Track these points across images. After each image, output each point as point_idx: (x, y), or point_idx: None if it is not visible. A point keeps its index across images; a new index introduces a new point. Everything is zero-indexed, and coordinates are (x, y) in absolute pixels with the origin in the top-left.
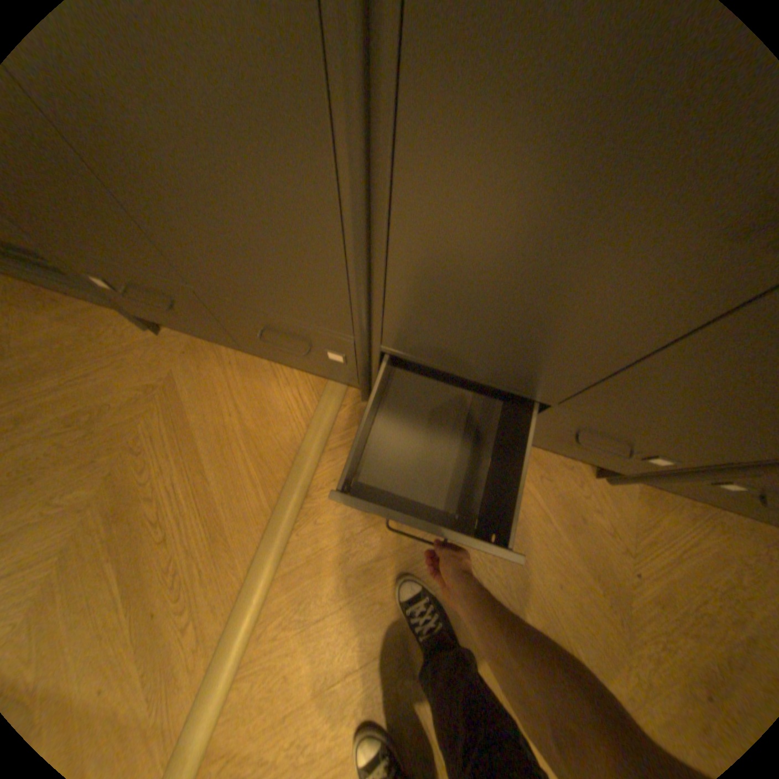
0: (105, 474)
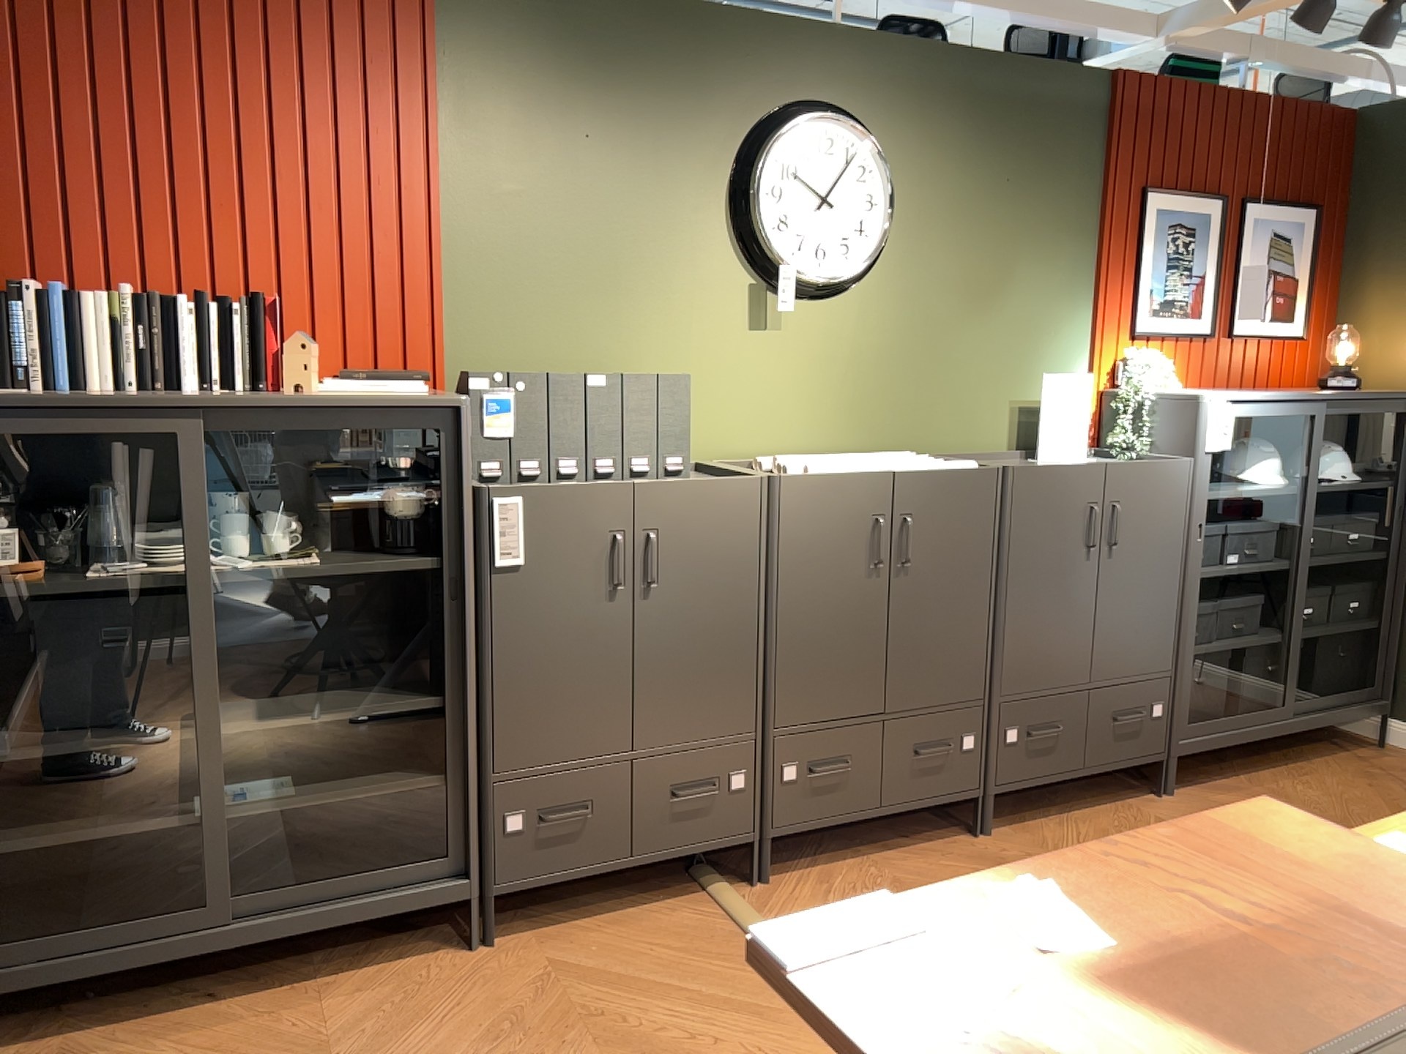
0: (587, 1043)
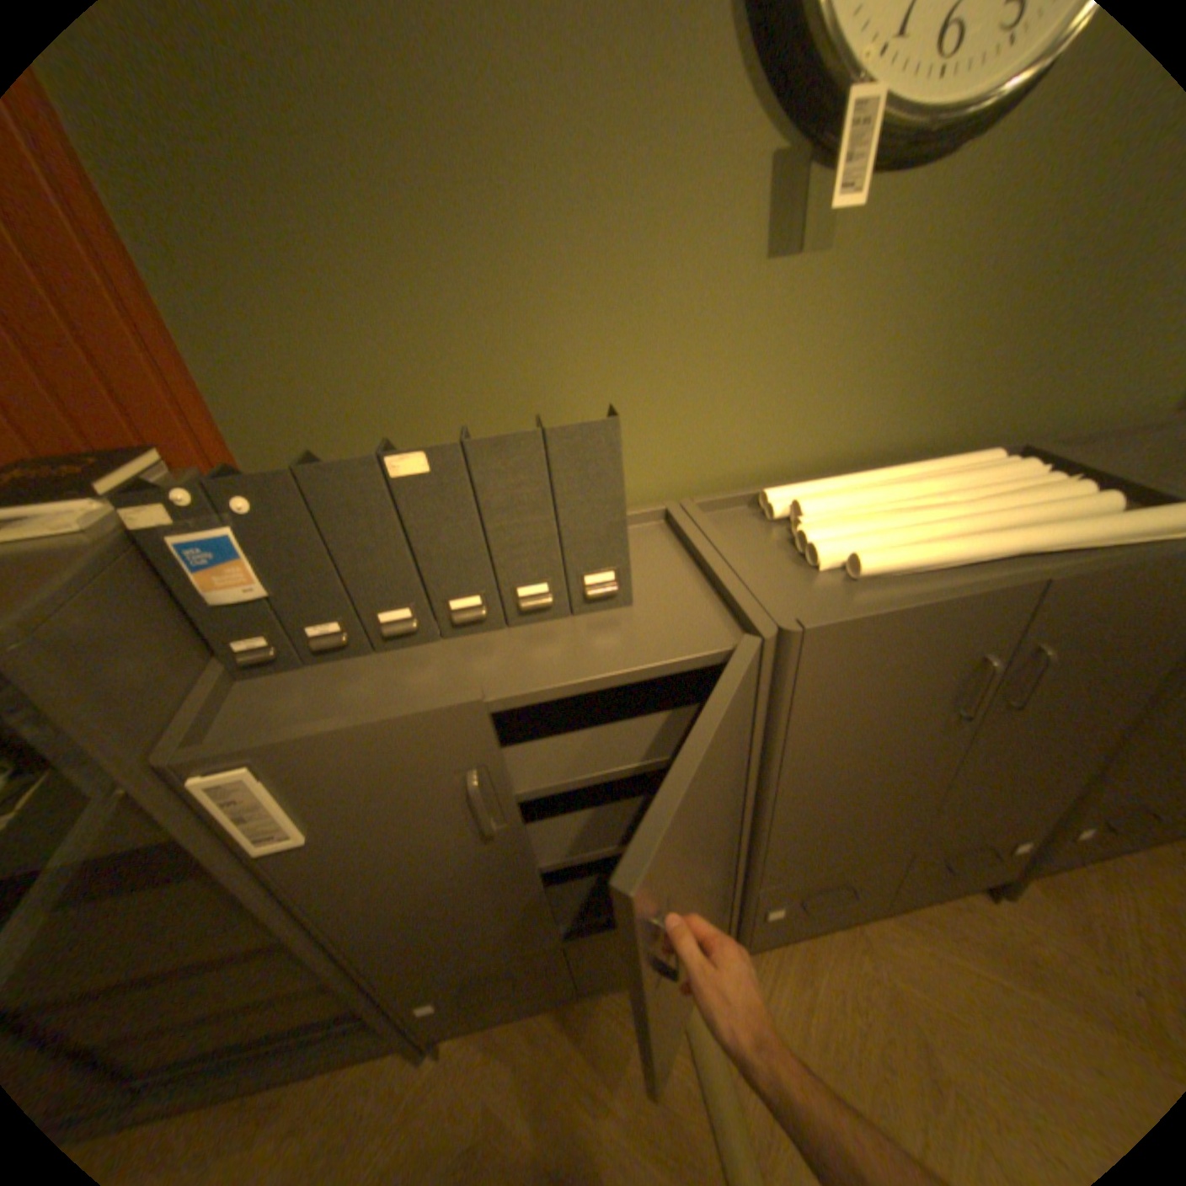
0: None
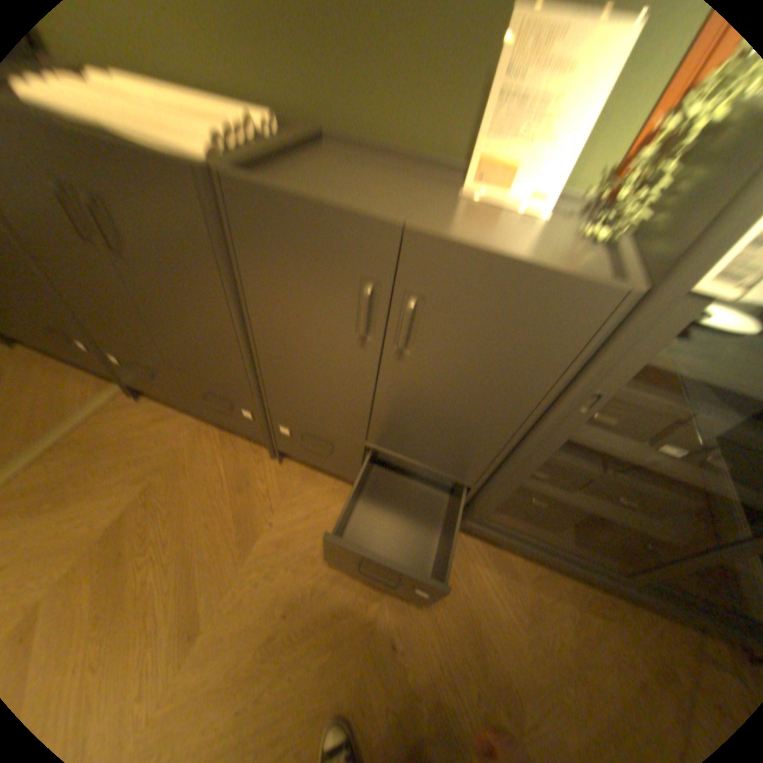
0: None
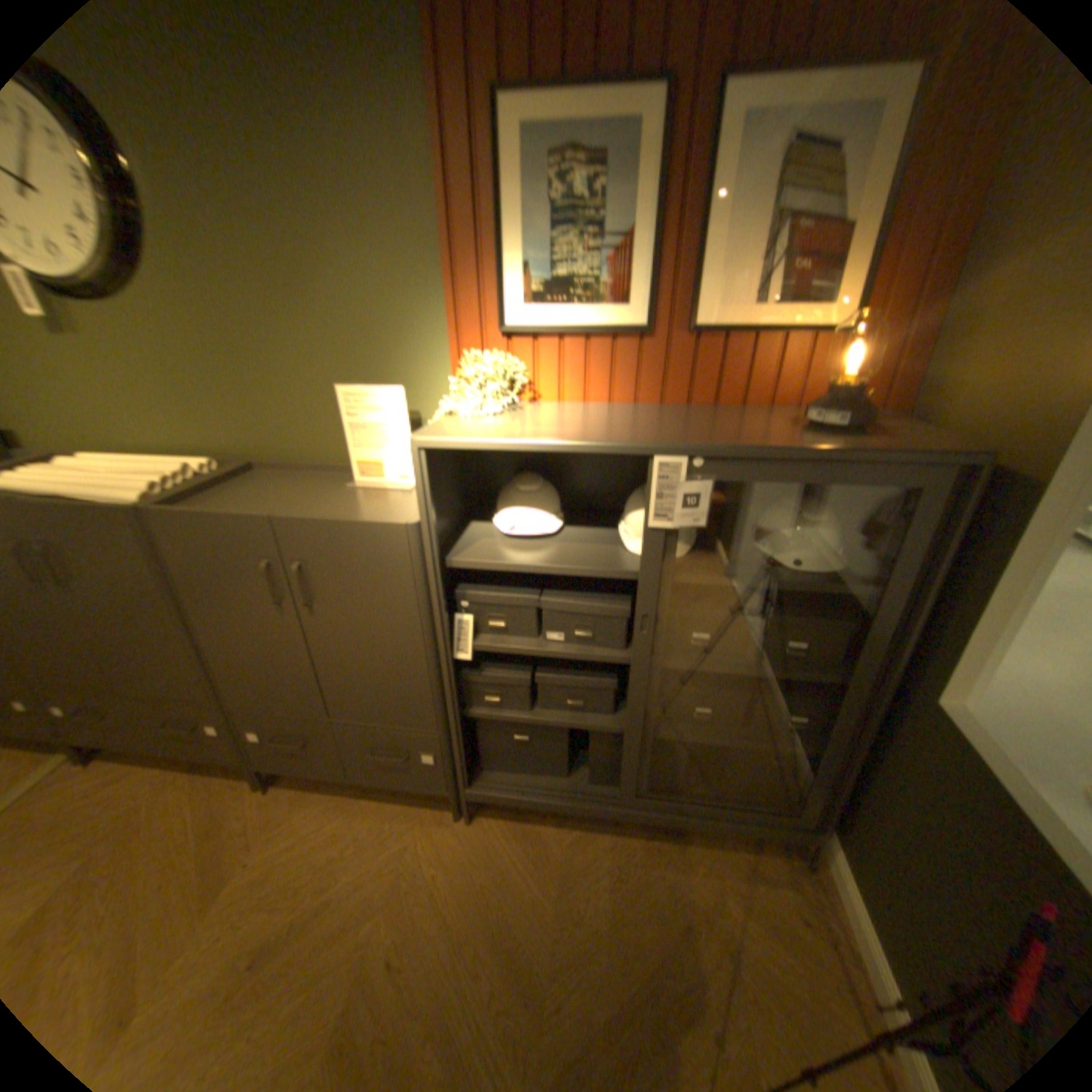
0: None
